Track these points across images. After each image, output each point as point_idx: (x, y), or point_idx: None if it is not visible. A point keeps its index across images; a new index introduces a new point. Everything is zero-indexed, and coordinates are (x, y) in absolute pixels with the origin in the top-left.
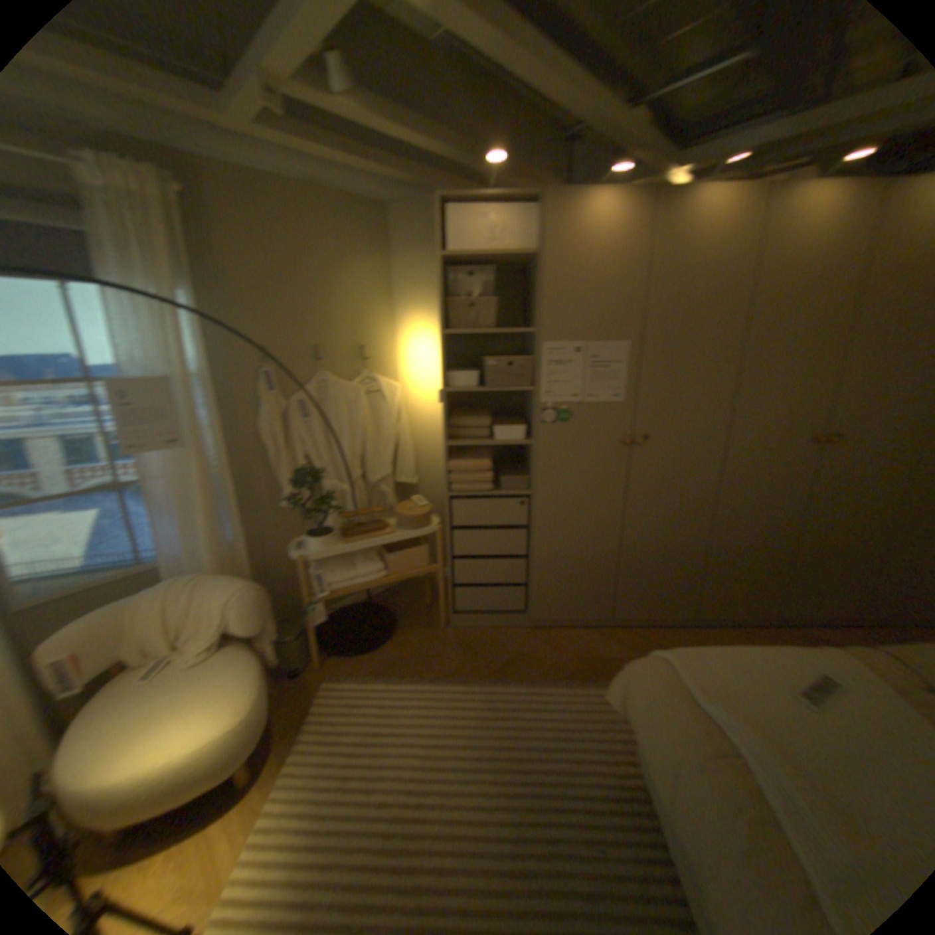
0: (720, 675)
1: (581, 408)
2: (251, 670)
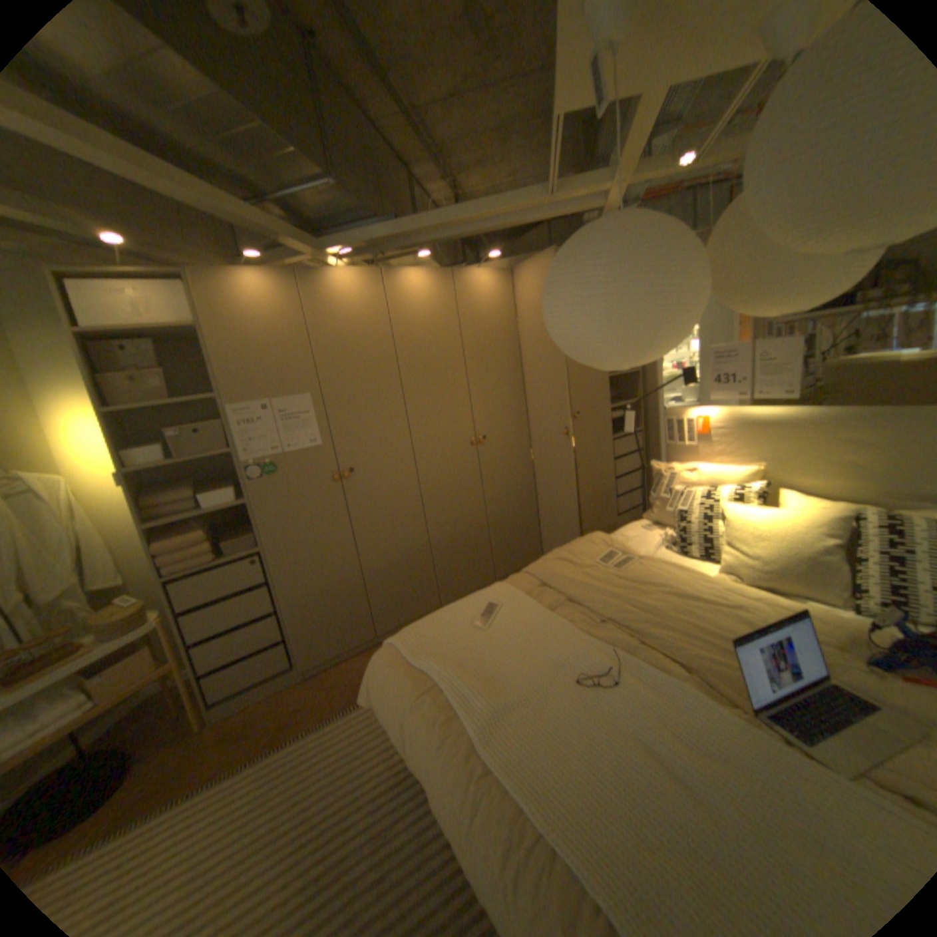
0: (426, 636)
1: (283, 458)
2: None
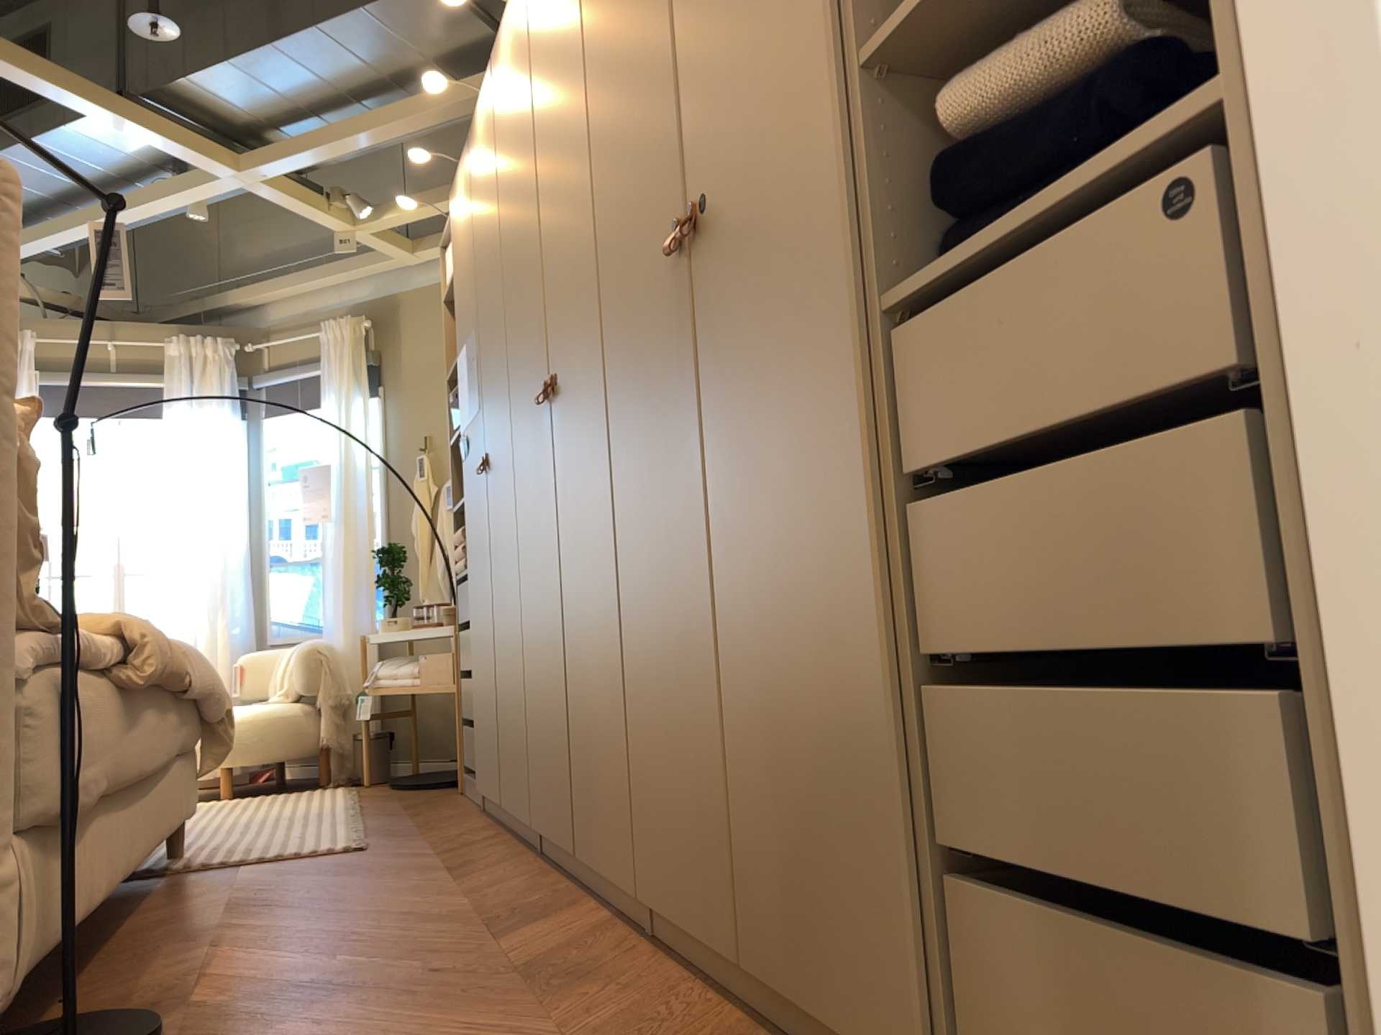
0: None
1: (476, 431)
2: (281, 706)
